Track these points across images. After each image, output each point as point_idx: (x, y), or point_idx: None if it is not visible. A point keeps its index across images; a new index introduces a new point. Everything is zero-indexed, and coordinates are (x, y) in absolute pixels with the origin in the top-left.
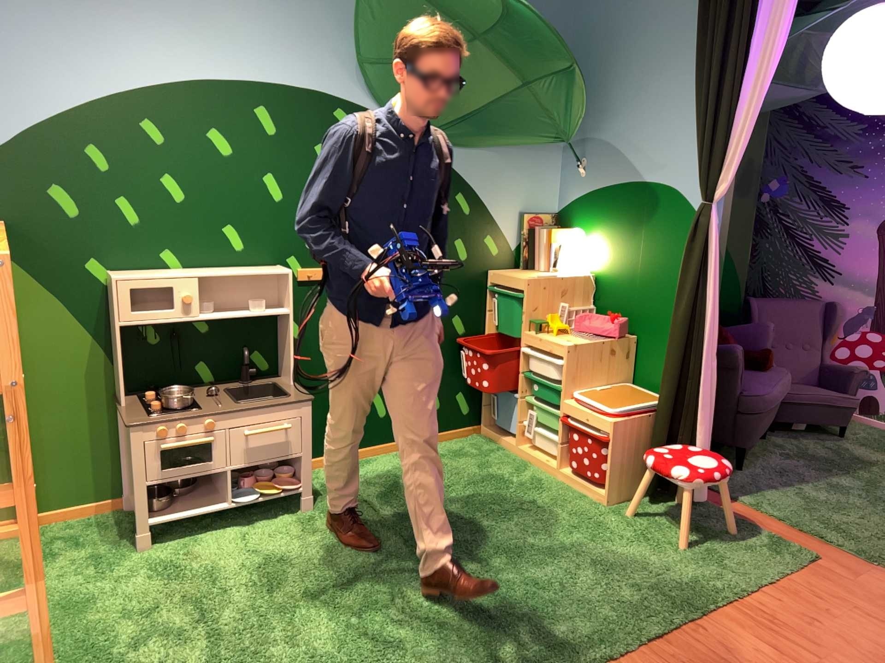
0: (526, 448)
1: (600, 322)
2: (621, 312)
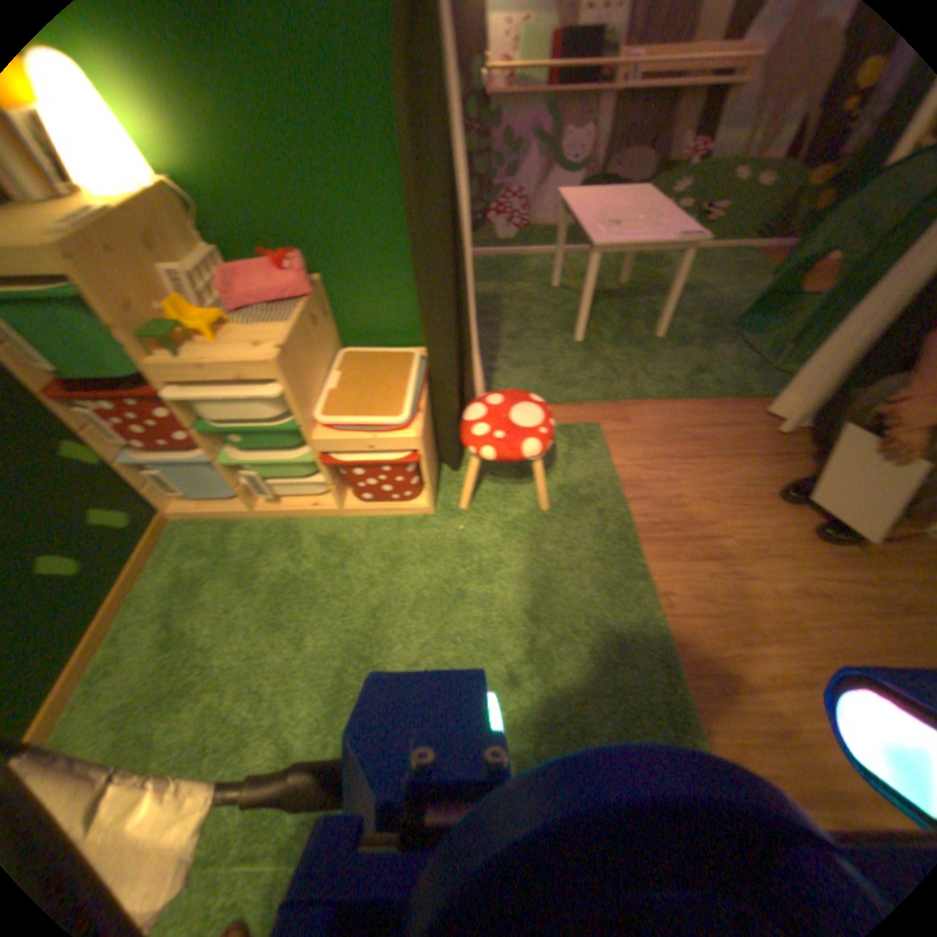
0: (268, 503)
1: (261, 269)
2: (273, 234)
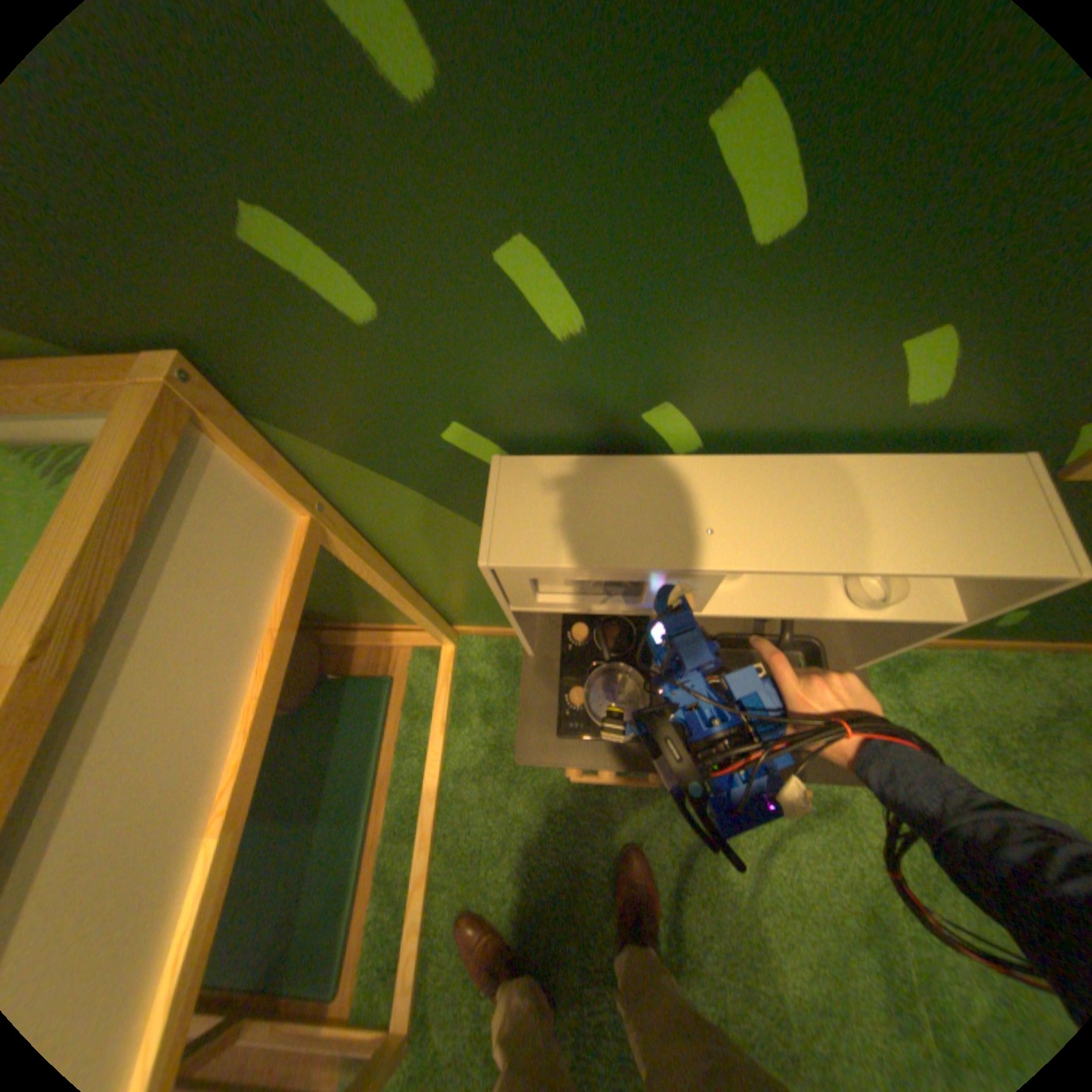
0: None
1: None
2: None
